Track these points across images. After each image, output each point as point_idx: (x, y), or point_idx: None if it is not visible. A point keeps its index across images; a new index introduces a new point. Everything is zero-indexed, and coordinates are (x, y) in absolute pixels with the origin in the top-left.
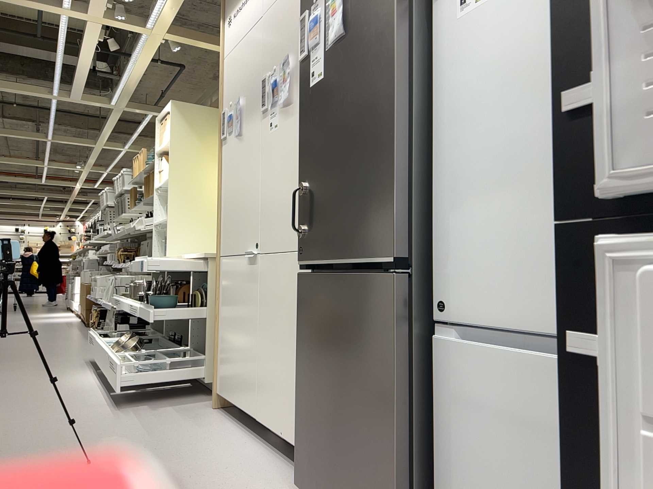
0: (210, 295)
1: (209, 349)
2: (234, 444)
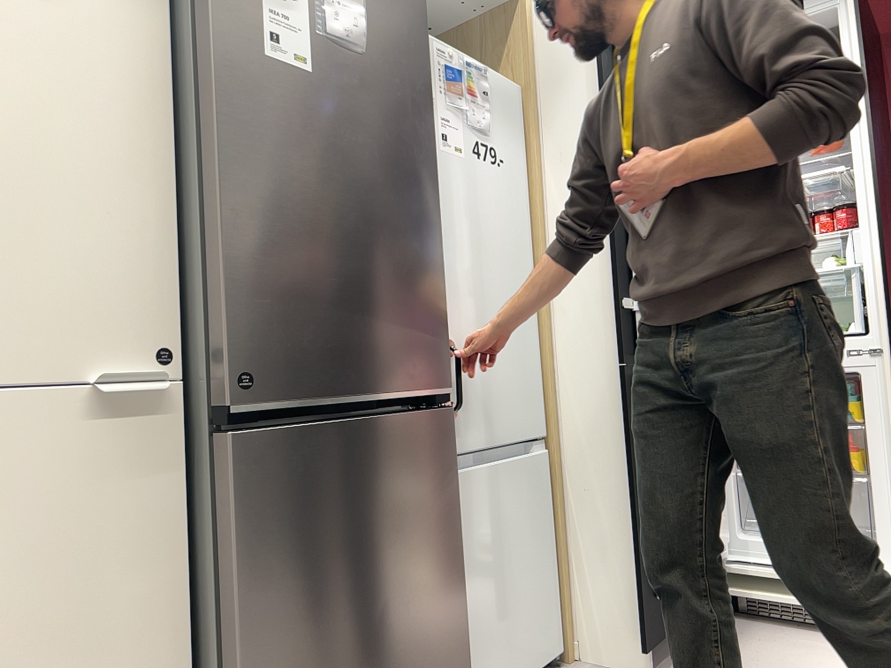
0: None
1: None
2: None
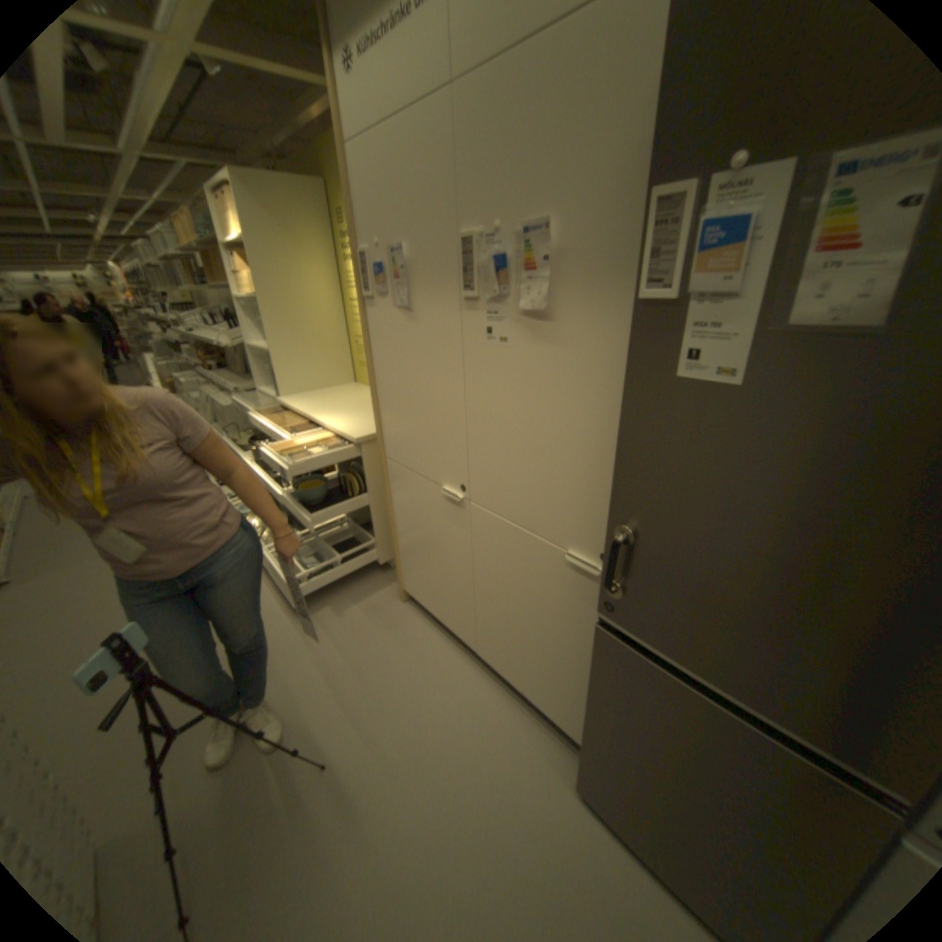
0: (371, 481)
1: (380, 534)
2: (459, 680)
